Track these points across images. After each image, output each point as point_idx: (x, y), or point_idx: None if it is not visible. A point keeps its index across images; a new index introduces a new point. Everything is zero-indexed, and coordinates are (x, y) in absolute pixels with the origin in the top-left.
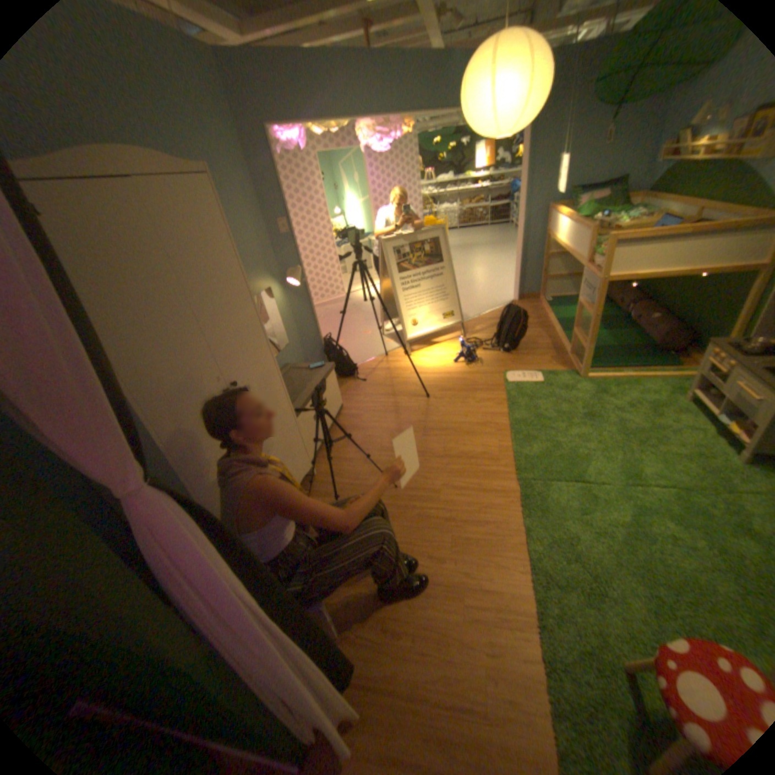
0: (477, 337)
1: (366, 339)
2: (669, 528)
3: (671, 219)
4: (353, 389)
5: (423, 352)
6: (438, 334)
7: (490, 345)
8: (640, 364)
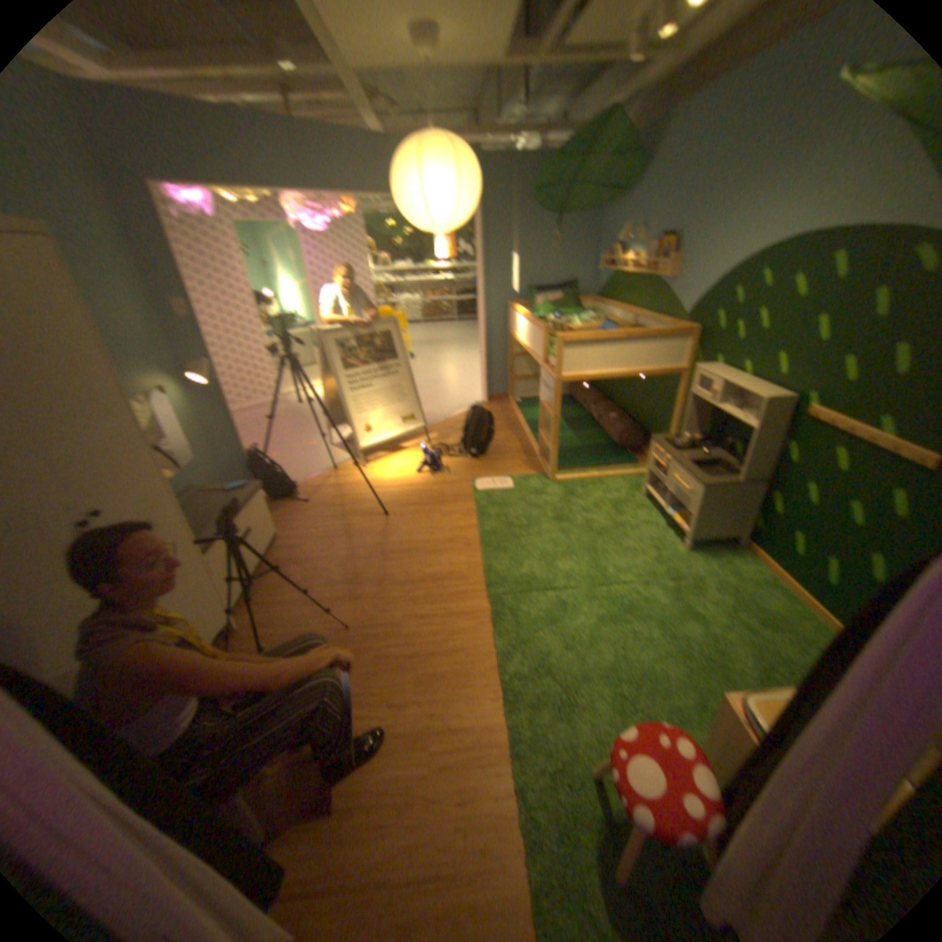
0: (445, 444)
1: (312, 451)
2: (630, 624)
3: (615, 324)
4: (293, 514)
5: (383, 463)
6: (401, 442)
7: (459, 452)
8: (603, 464)
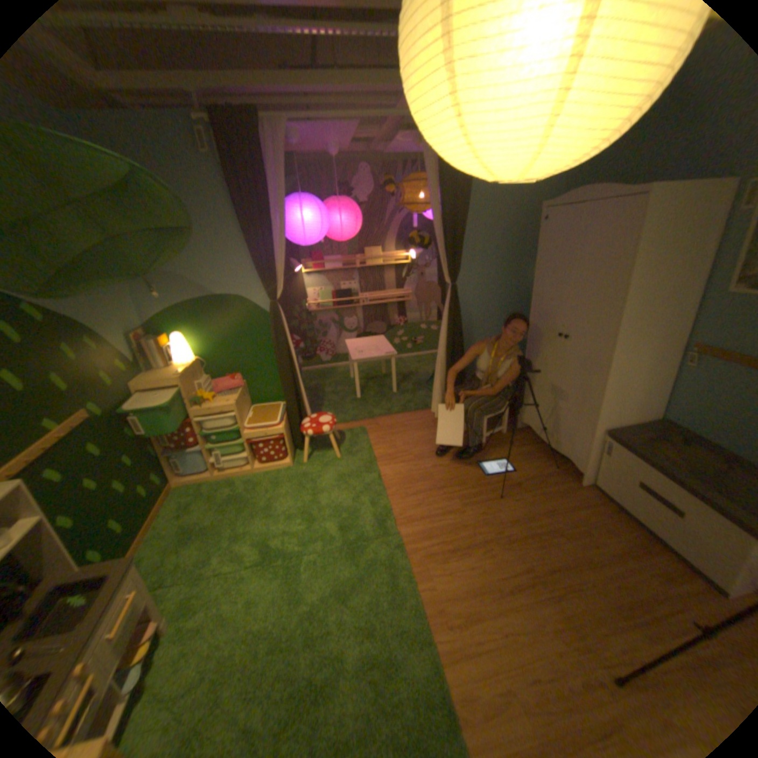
0: None
1: None
2: (285, 528)
3: None
4: None
5: None
6: None
7: None
8: None
